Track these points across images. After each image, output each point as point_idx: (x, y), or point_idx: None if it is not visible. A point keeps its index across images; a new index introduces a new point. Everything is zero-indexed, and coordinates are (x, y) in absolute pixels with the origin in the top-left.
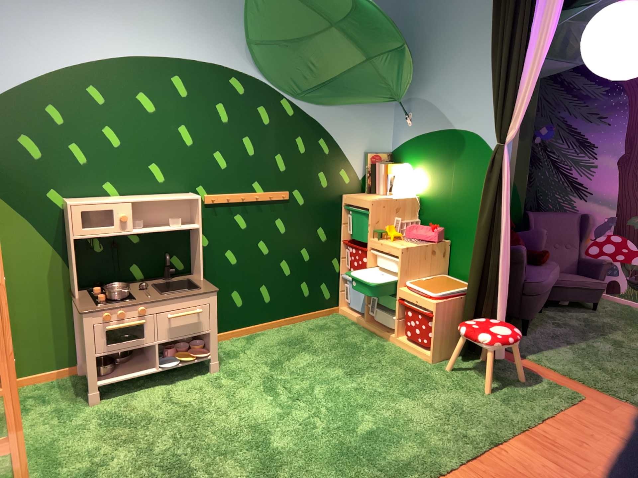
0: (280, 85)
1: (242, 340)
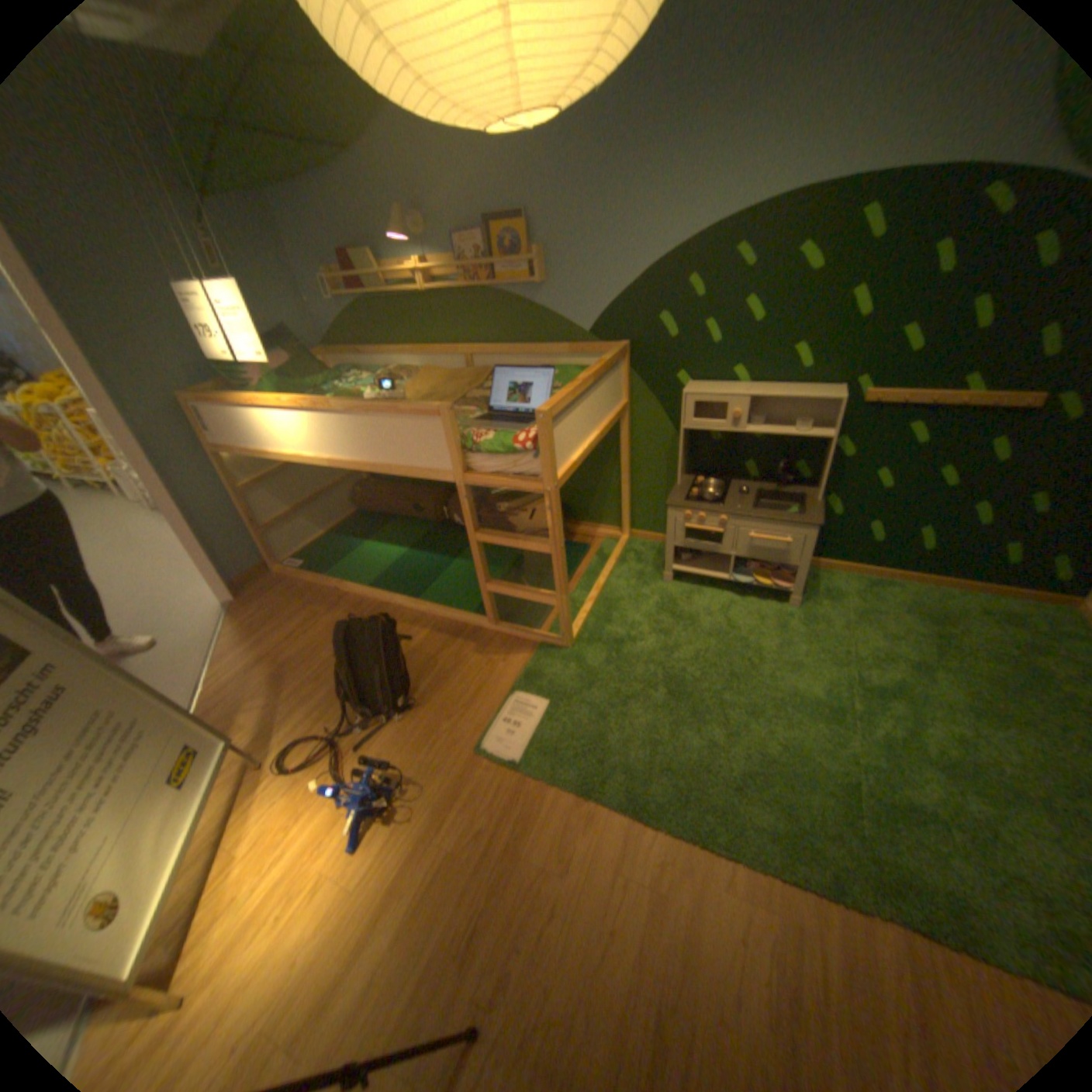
0: None
1: (864, 583)
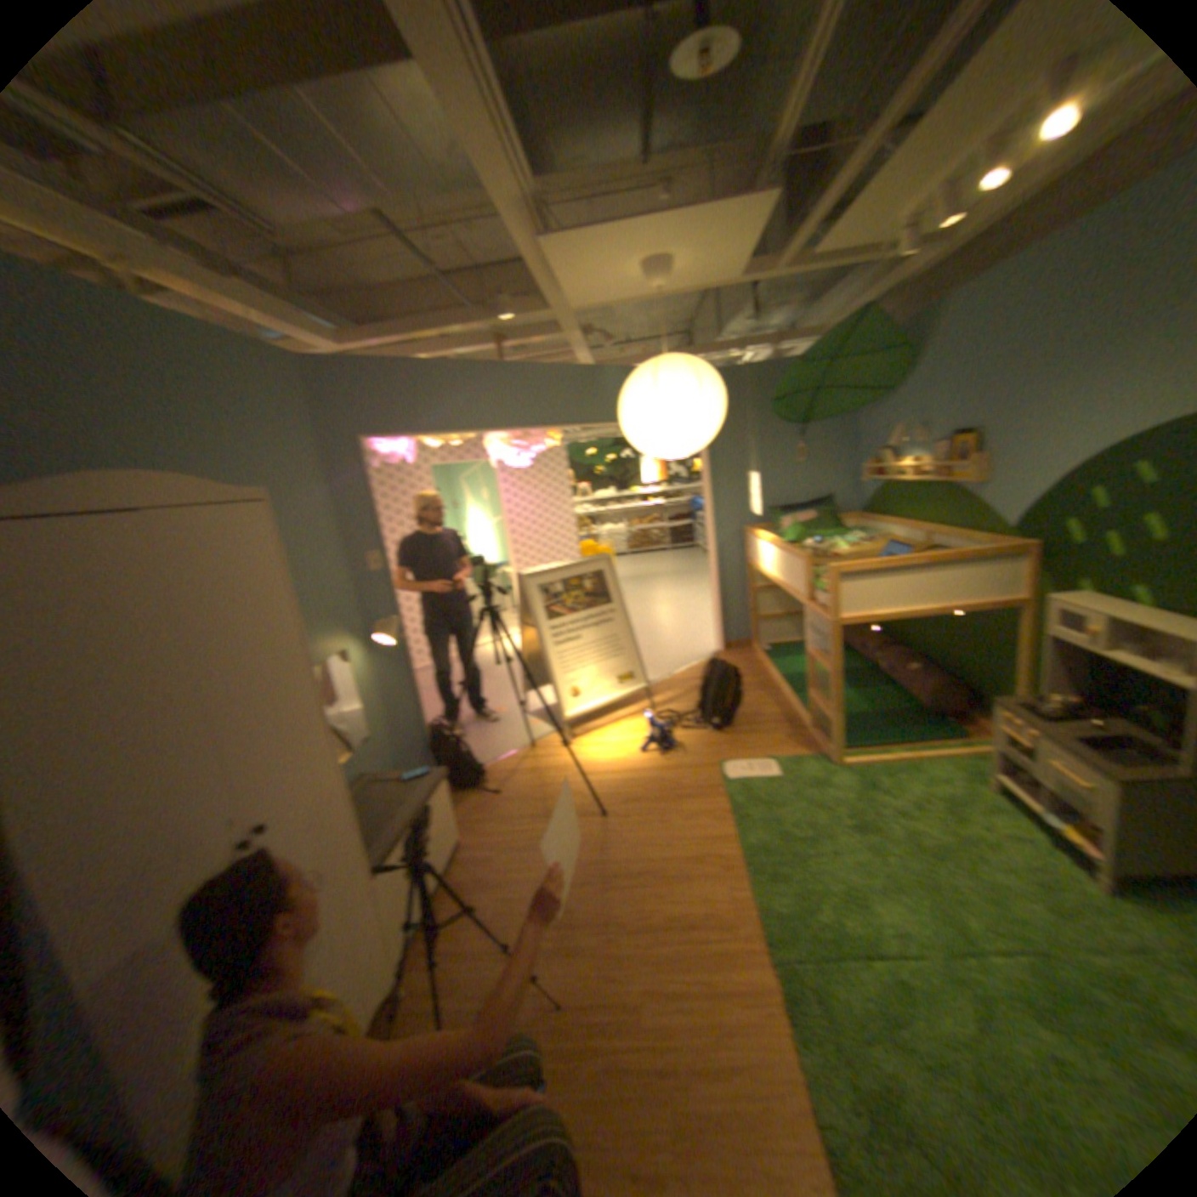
0: None
1: None
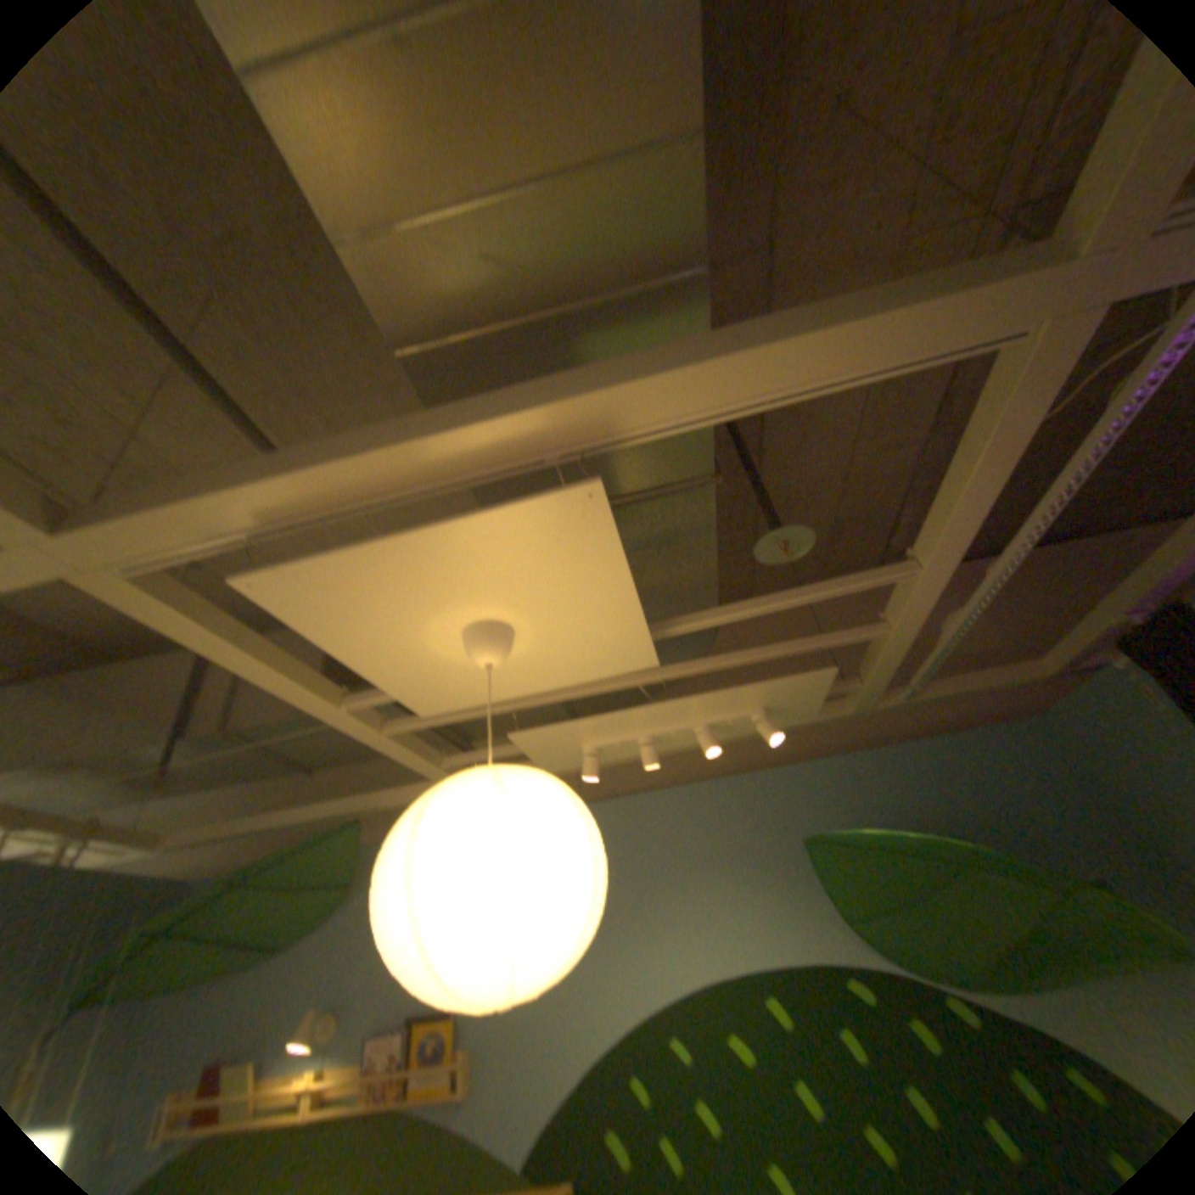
0: (930, 974)
1: None
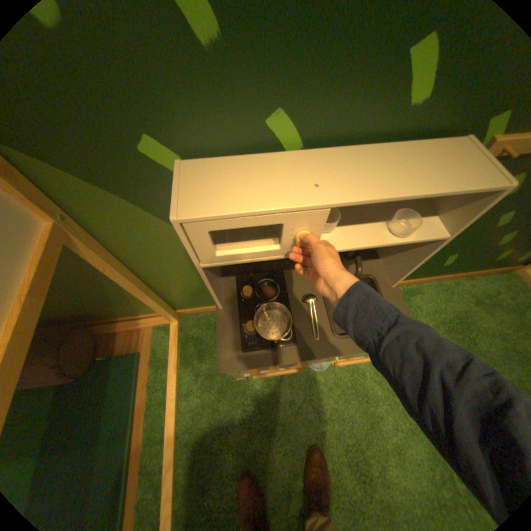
0: None
1: None
